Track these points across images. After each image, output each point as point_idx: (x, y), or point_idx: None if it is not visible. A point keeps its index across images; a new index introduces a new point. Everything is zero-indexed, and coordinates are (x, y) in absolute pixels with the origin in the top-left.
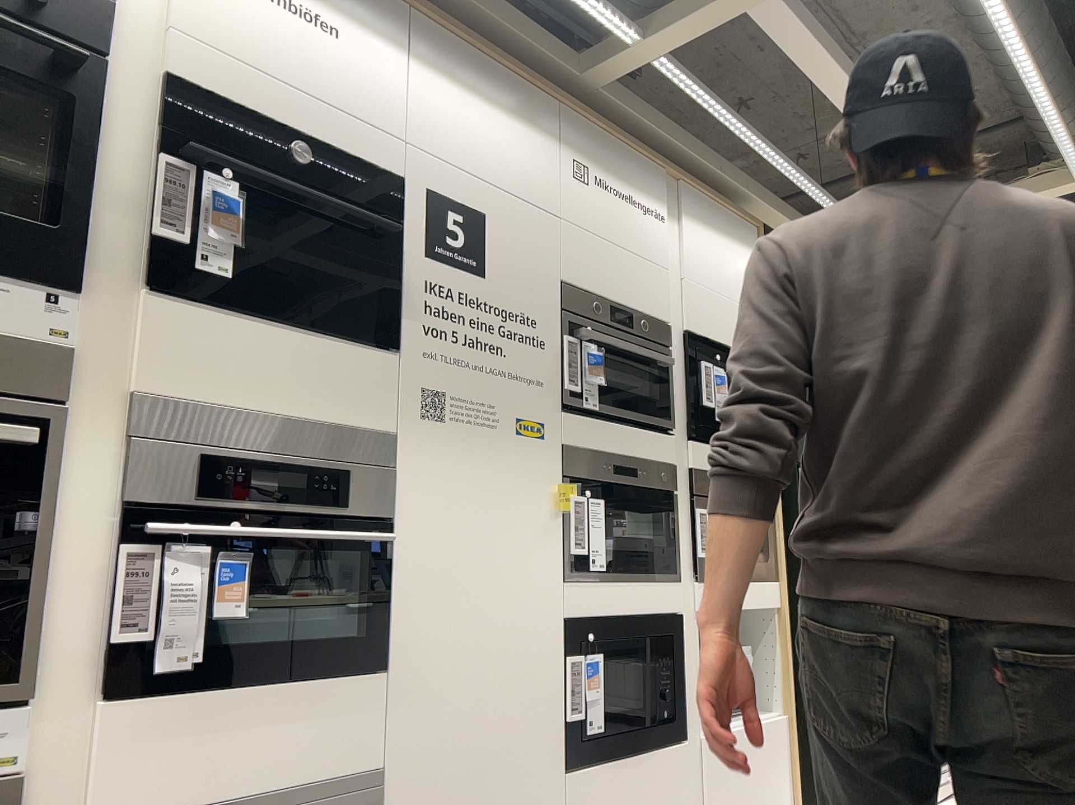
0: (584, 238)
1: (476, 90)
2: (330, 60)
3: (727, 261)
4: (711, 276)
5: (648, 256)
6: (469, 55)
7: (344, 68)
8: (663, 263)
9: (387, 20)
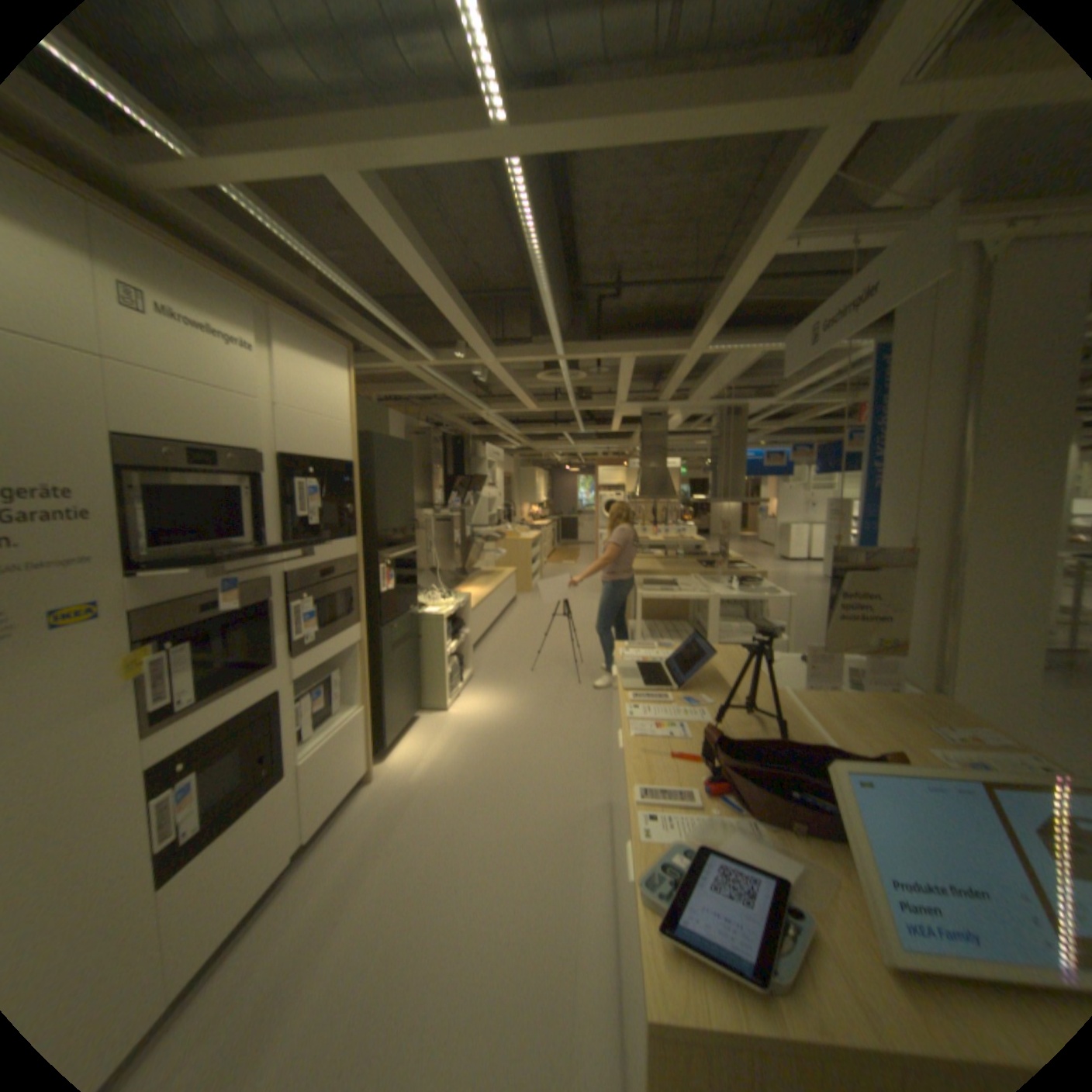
0: (141, 378)
1: None
2: None
3: (320, 381)
4: (304, 397)
5: (233, 388)
6: None
7: None
8: (251, 392)
9: None
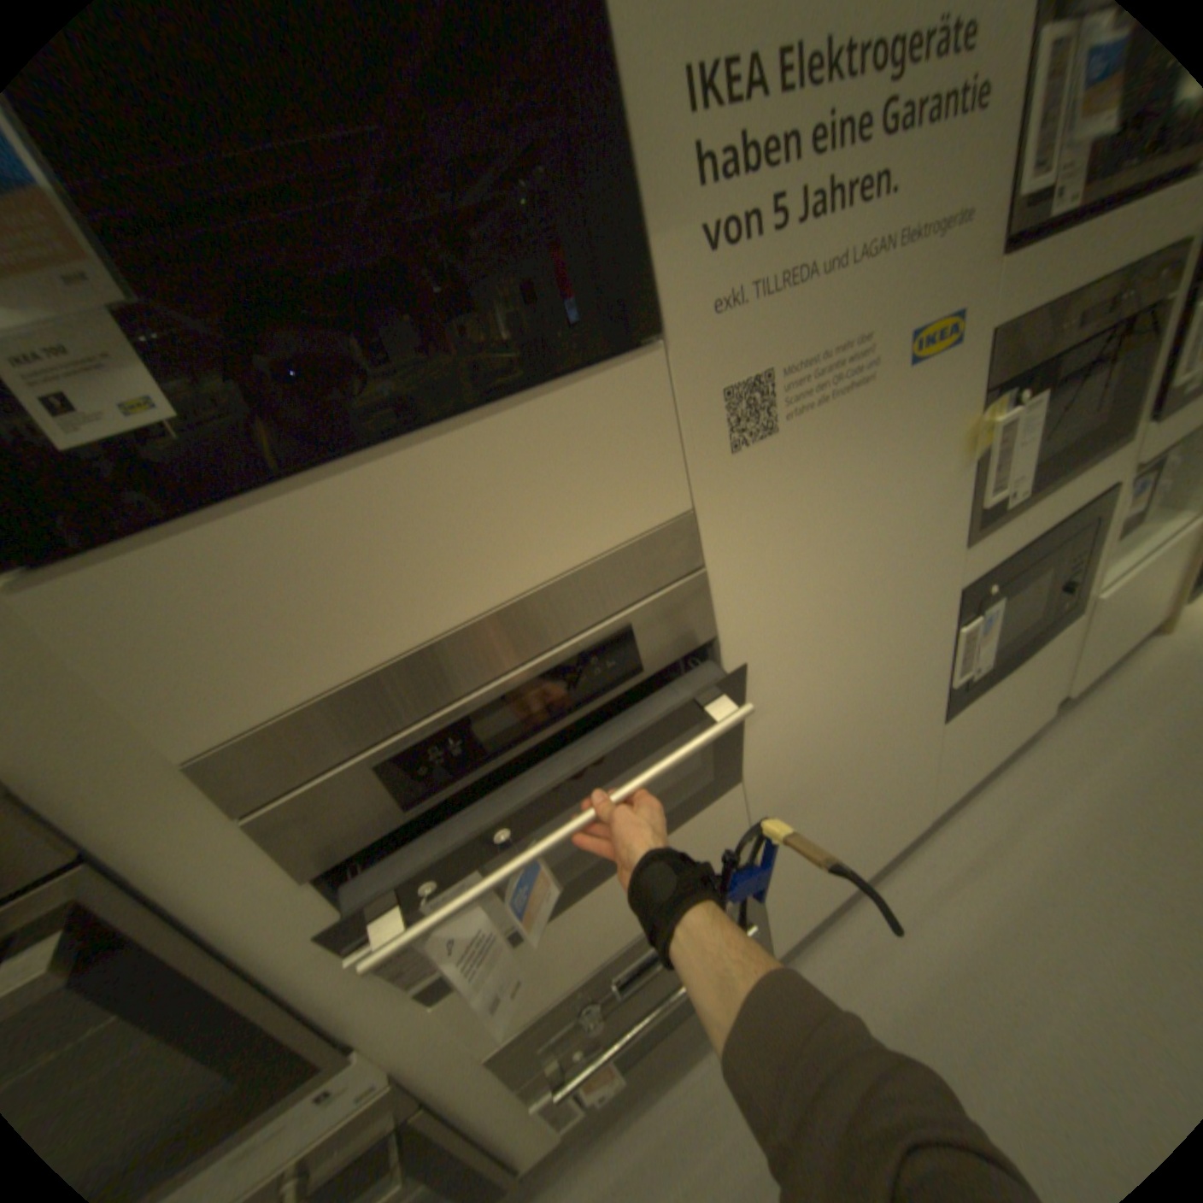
0: None
1: None
2: None
3: None
4: None
5: None
6: None
7: None
8: None
9: None
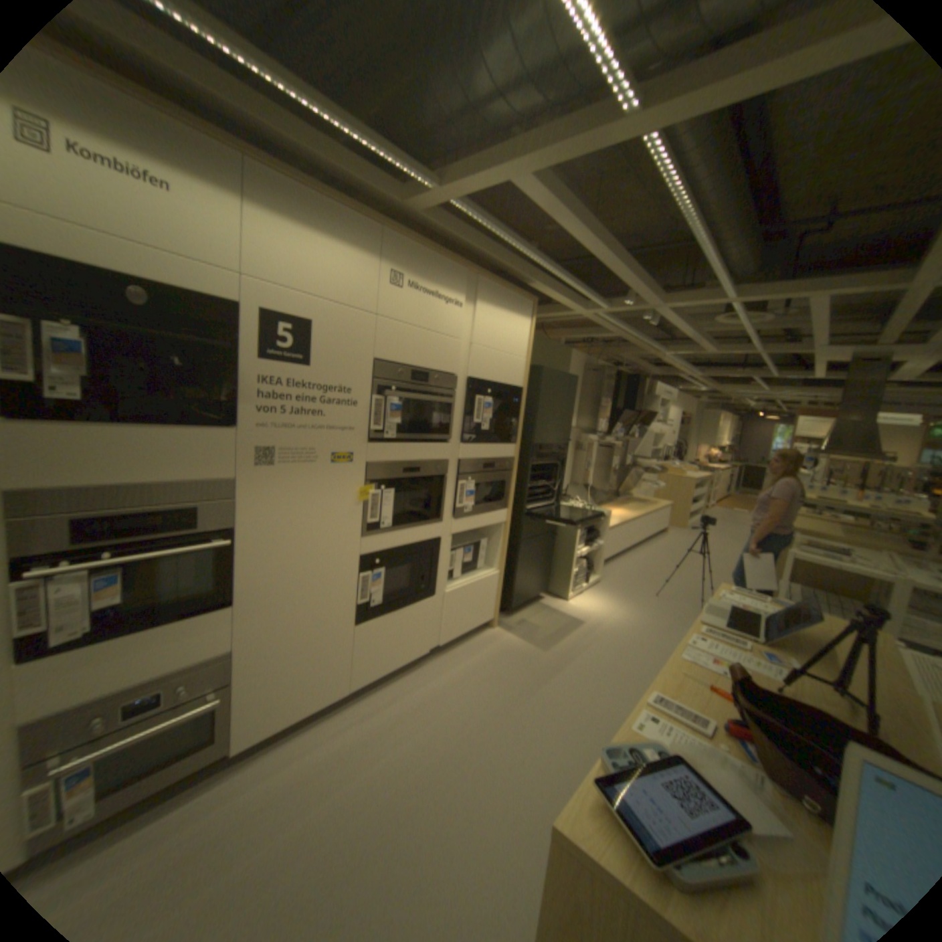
0: (395, 328)
1: (307, 223)
2: (162, 211)
3: (508, 328)
4: (494, 339)
5: (447, 333)
6: (302, 193)
7: (177, 217)
8: (457, 336)
9: (220, 168)
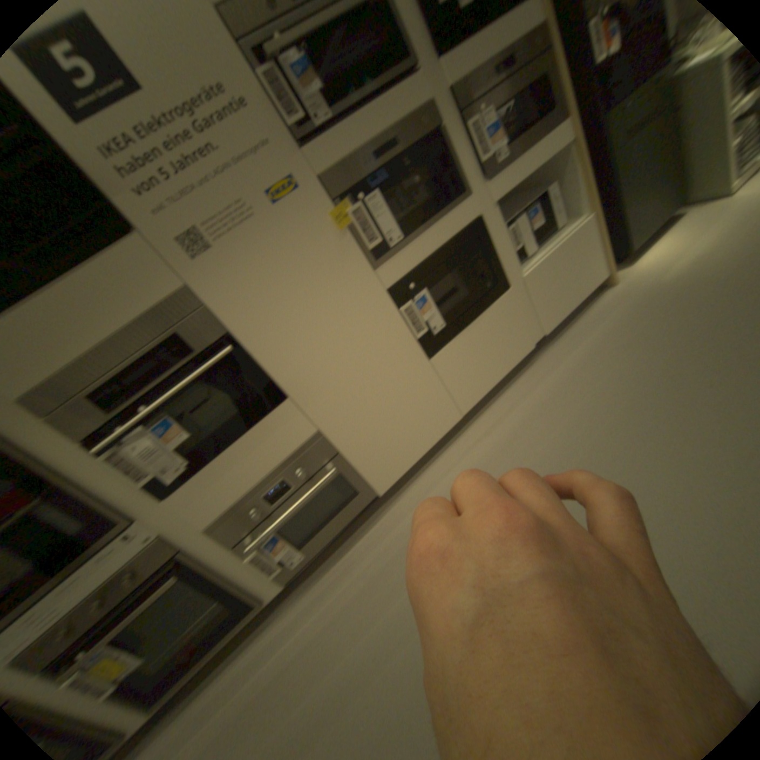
0: None
1: None
2: None
3: None
4: None
5: None
6: None
7: None
8: None
9: None
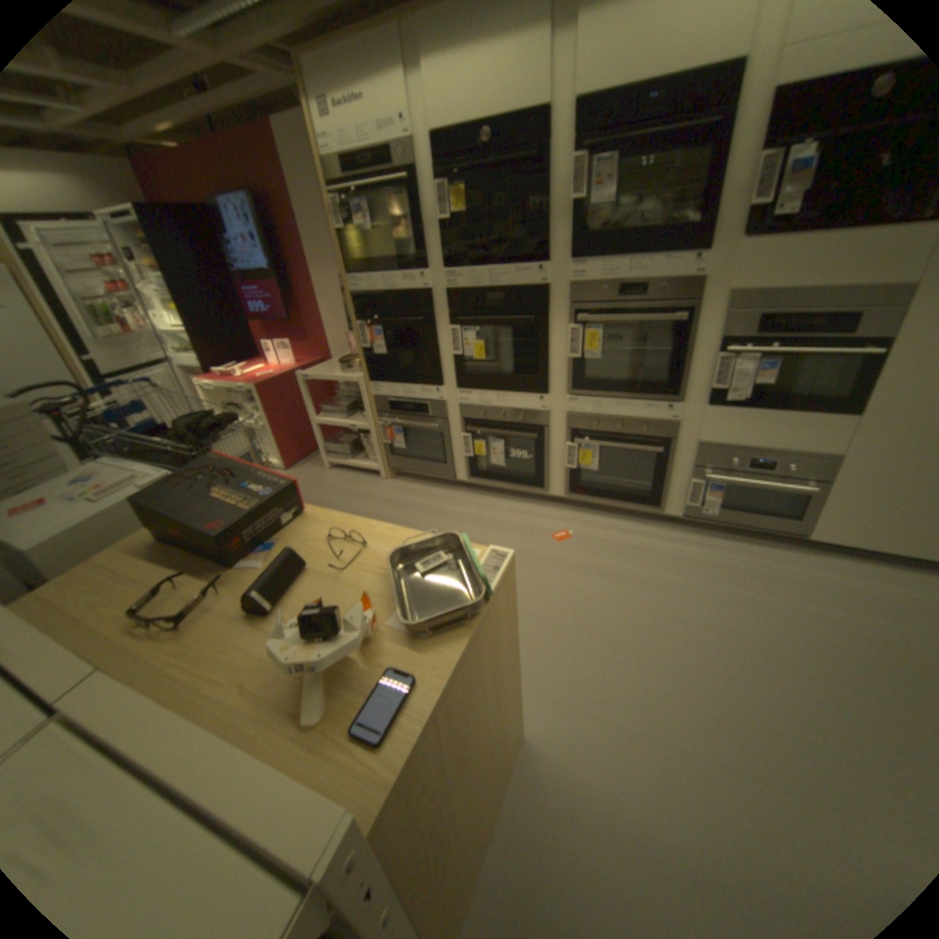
0: None
1: None
2: None
3: None
4: None
5: None
6: None
7: None
8: None
9: None
